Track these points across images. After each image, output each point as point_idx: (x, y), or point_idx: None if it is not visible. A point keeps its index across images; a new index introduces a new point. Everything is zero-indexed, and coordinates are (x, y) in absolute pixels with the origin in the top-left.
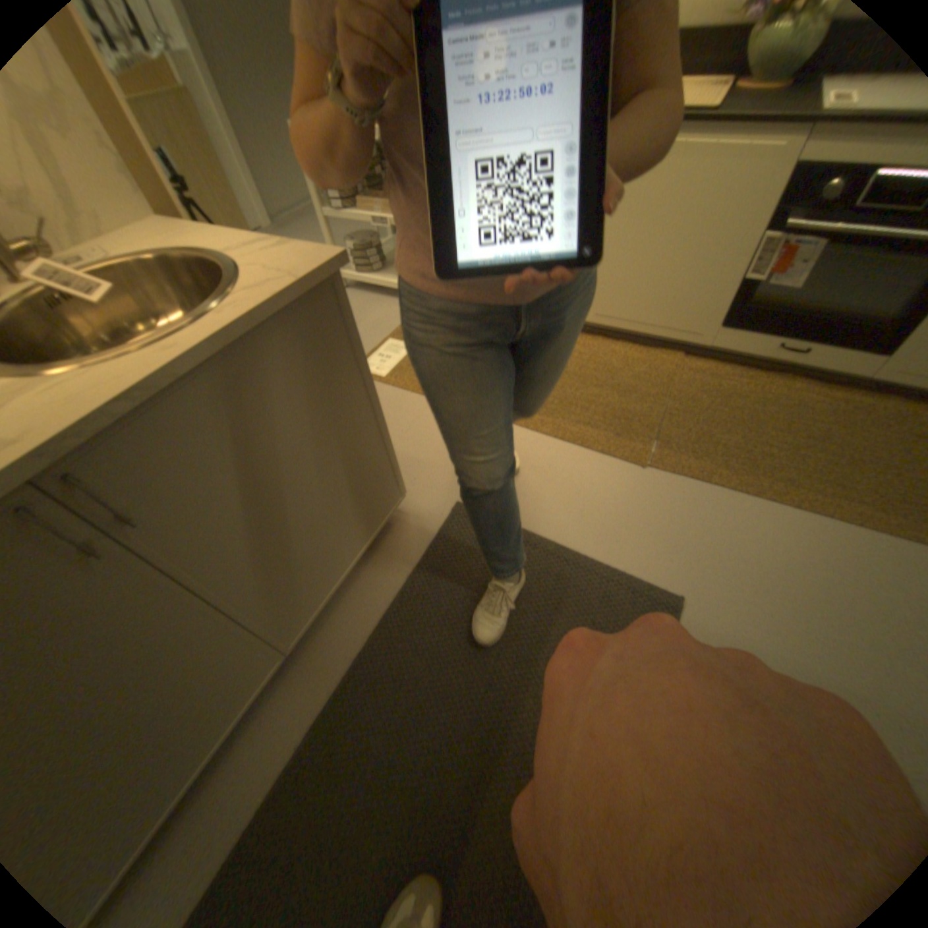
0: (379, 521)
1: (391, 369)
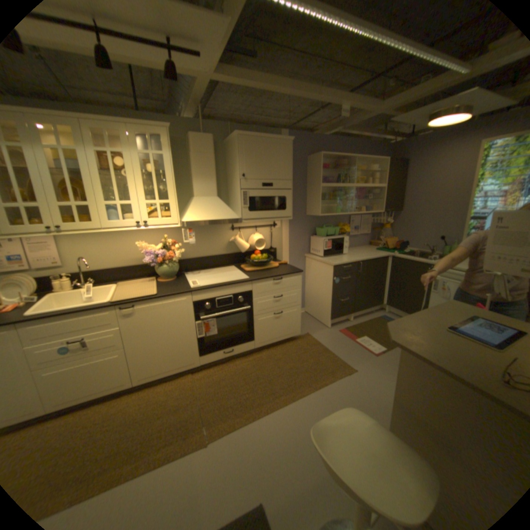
0: None
1: None
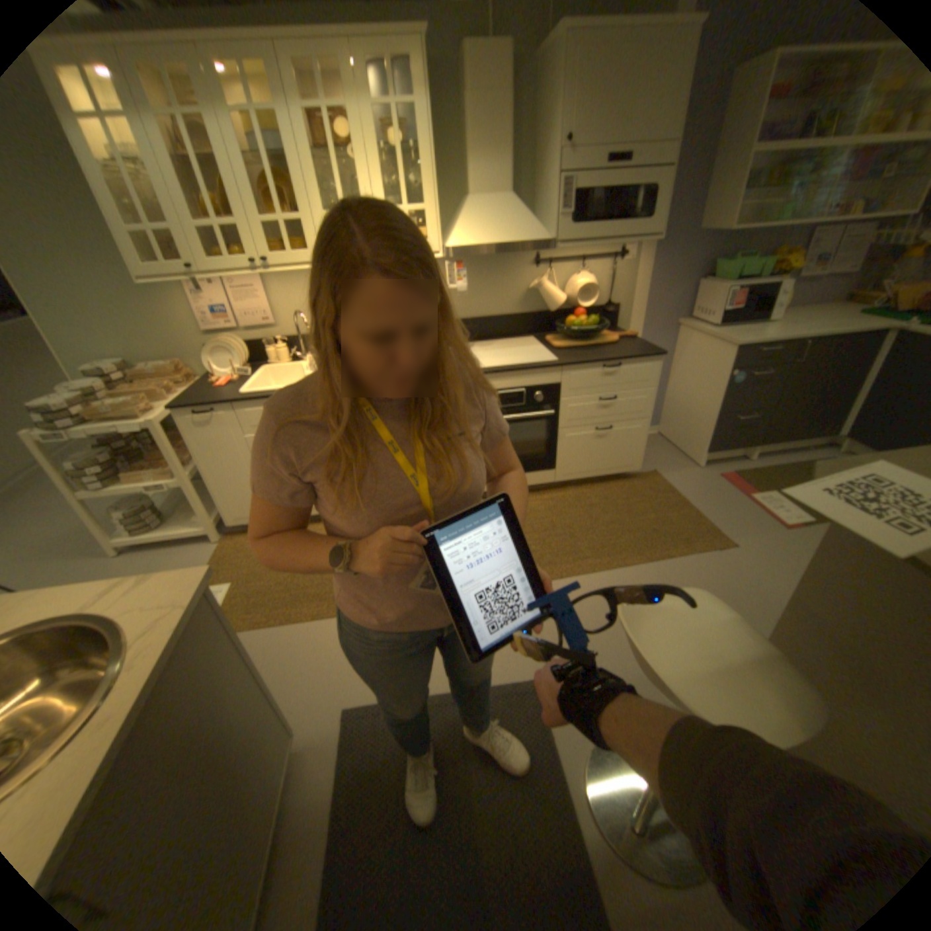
0: (281, 778)
1: None
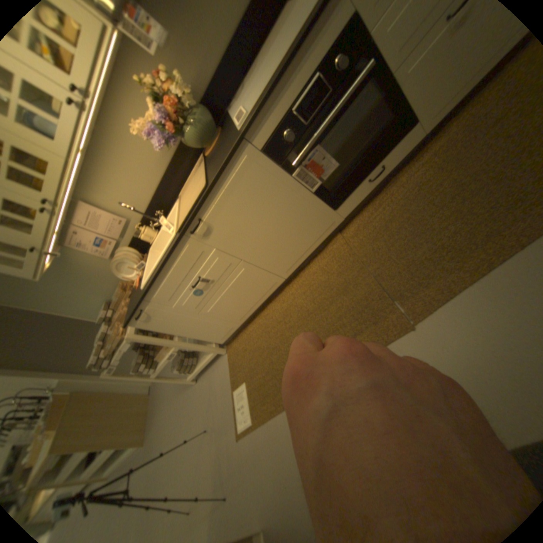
0: None
1: (250, 414)
